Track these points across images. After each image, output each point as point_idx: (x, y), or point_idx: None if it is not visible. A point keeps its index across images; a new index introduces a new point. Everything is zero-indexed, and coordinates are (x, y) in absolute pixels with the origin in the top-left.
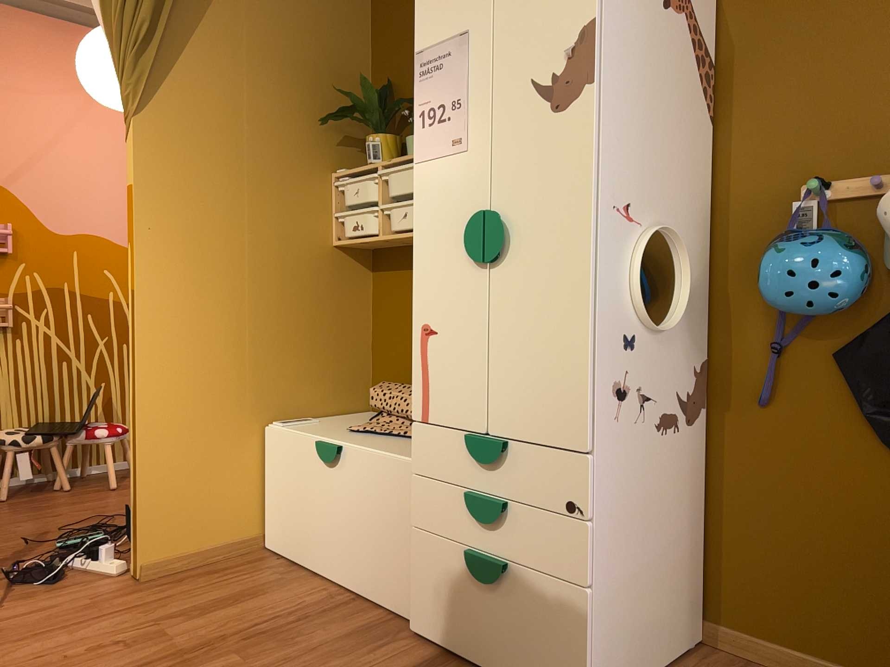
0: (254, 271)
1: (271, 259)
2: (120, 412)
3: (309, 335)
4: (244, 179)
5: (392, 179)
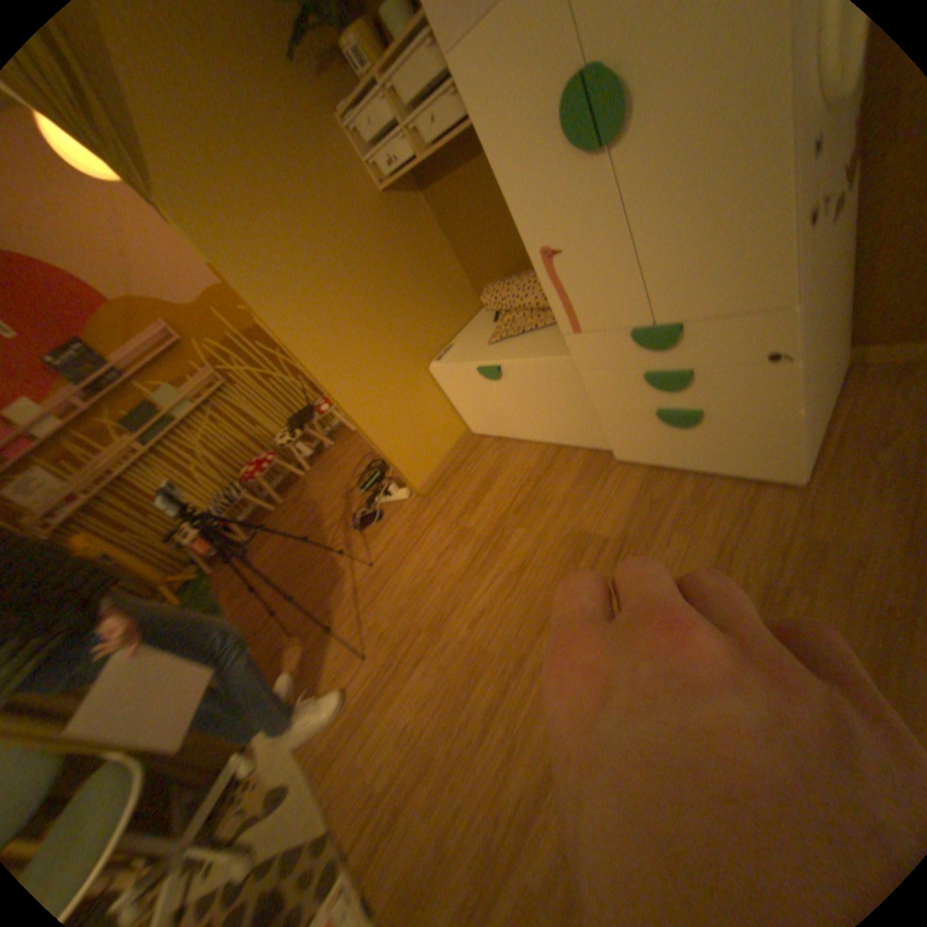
0: (345, 262)
1: (348, 241)
2: None
3: (413, 281)
4: (276, 181)
5: (396, 80)
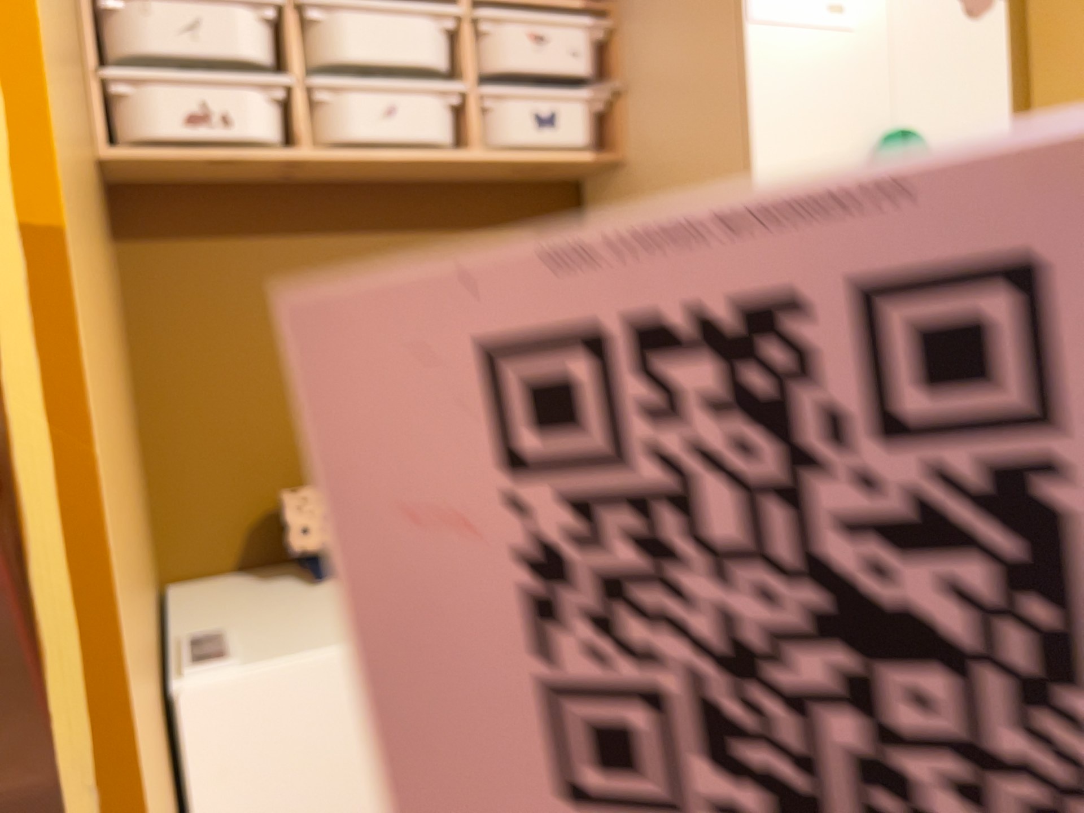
0: None
1: None
2: None
3: None
4: None
5: (334, 24)
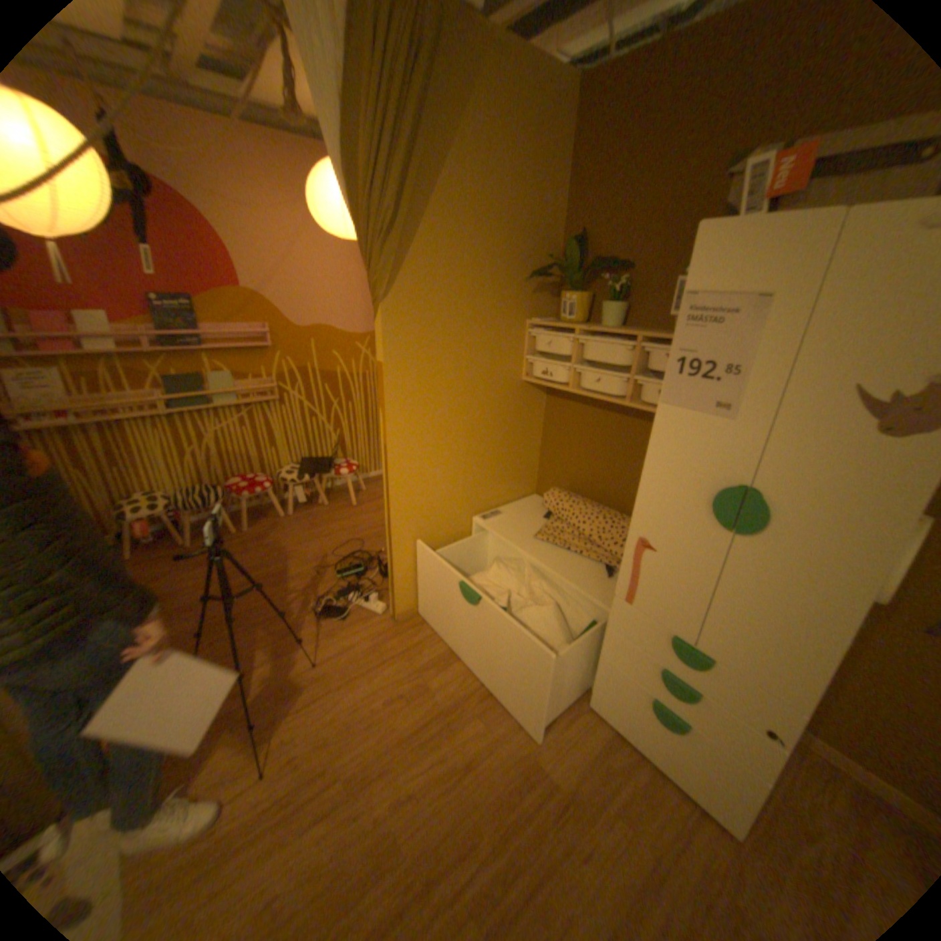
0: (467, 414)
1: (479, 402)
2: (350, 448)
3: (501, 451)
4: (463, 340)
5: (588, 345)
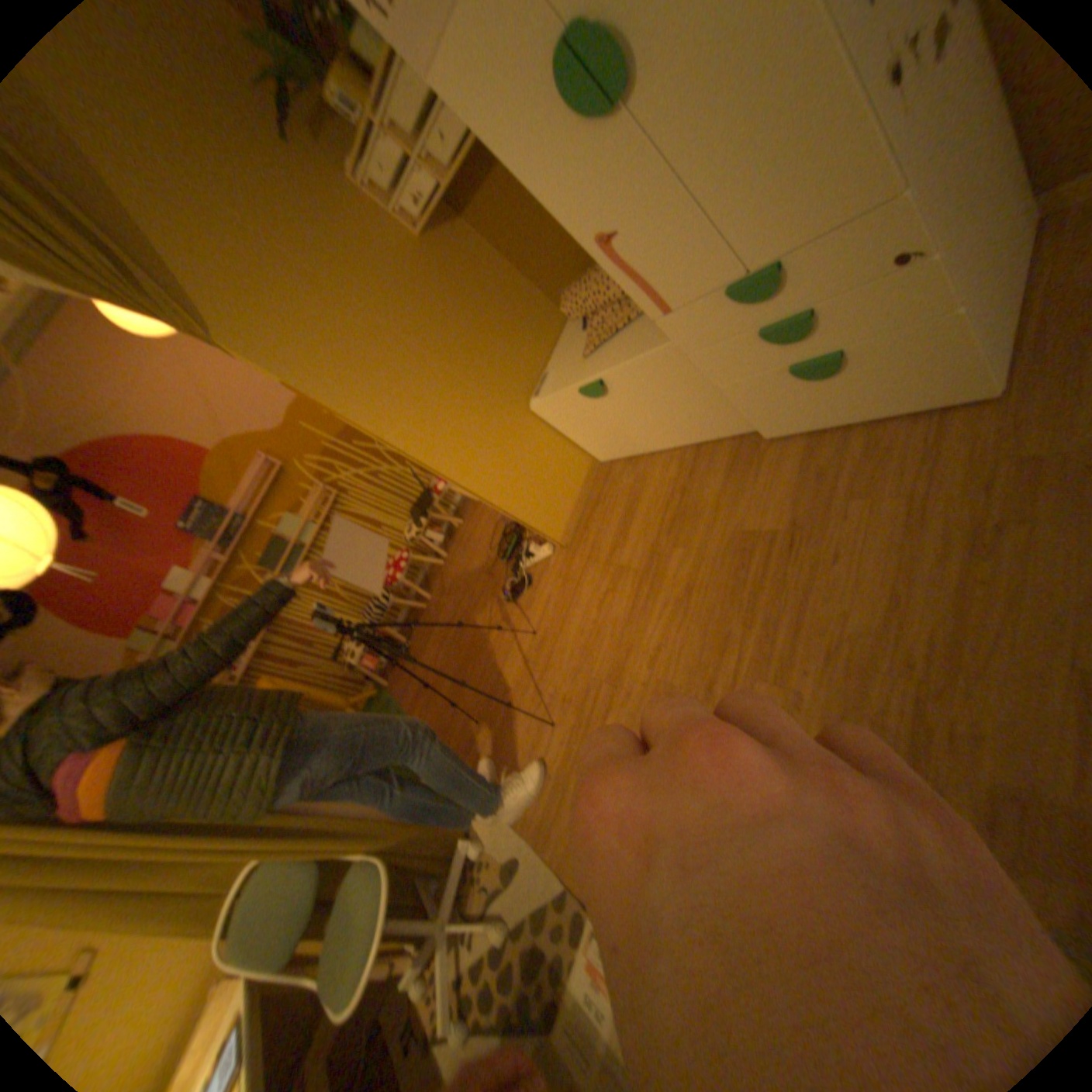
0: (406, 327)
1: (403, 304)
2: None
3: (483, 319)
4: (313, 271)
5: (392, 110)
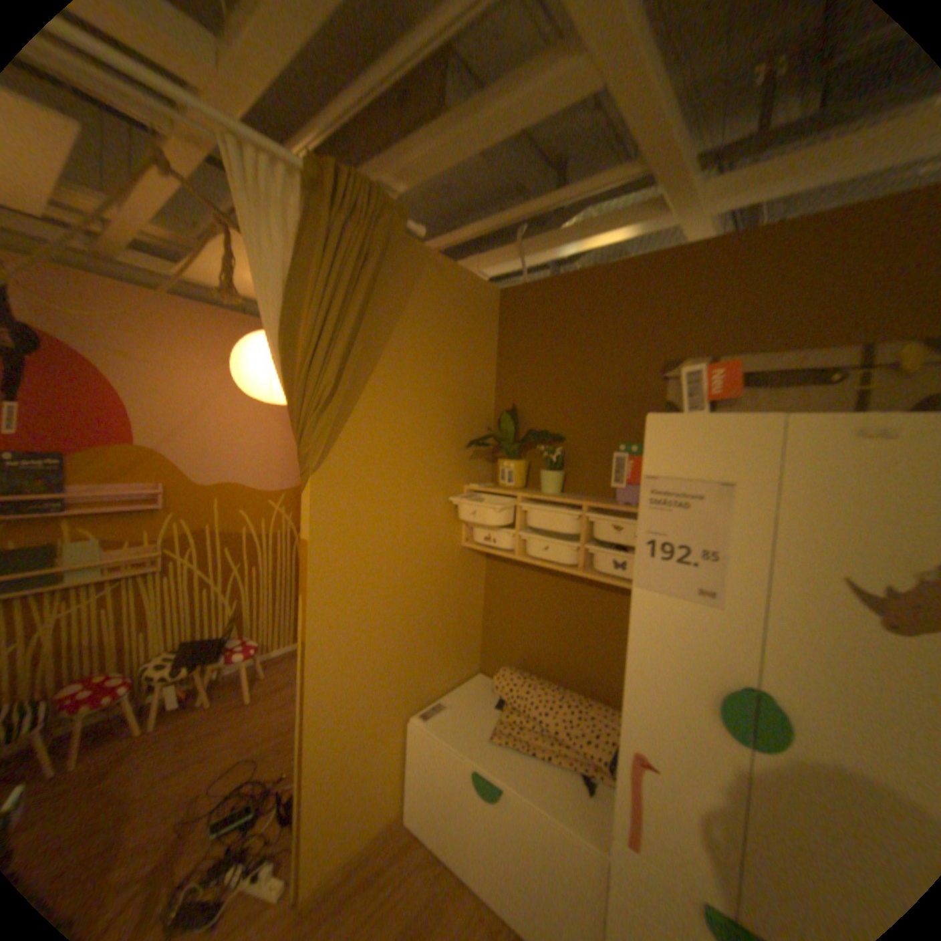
0: (405, 589)
1: (418, 574)
2: (249, 622)
3: (442, 628)
4: (401, 508)
5: (532, 512)
